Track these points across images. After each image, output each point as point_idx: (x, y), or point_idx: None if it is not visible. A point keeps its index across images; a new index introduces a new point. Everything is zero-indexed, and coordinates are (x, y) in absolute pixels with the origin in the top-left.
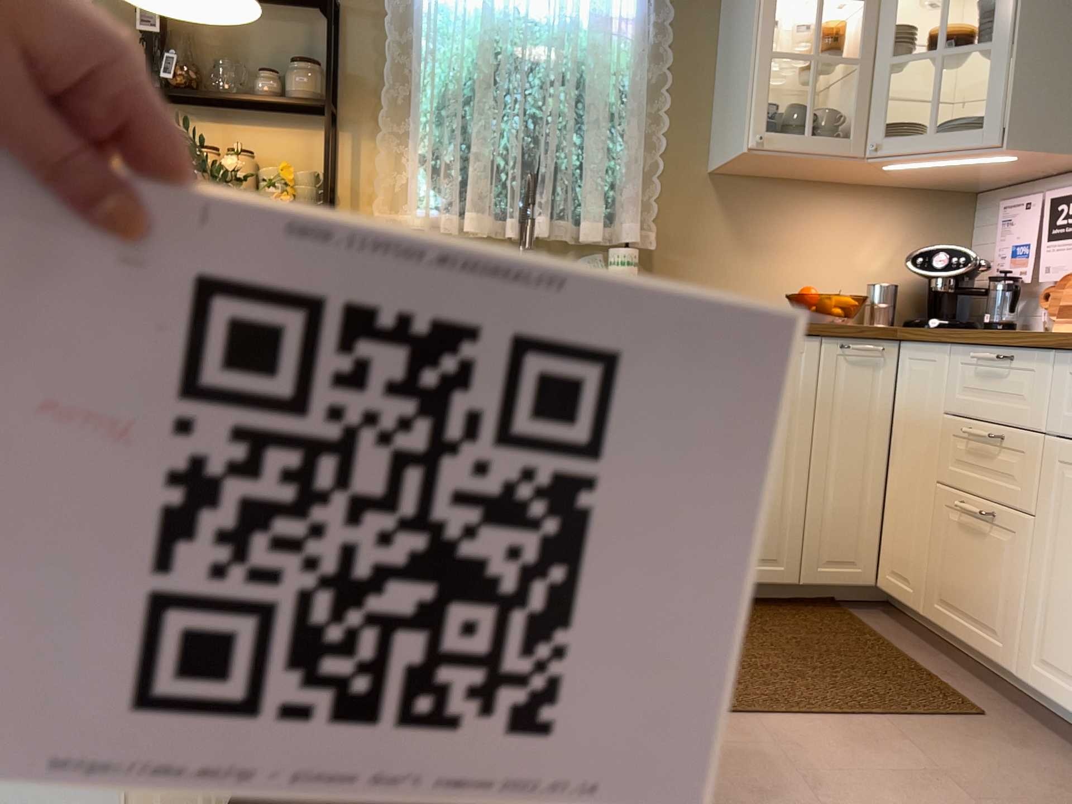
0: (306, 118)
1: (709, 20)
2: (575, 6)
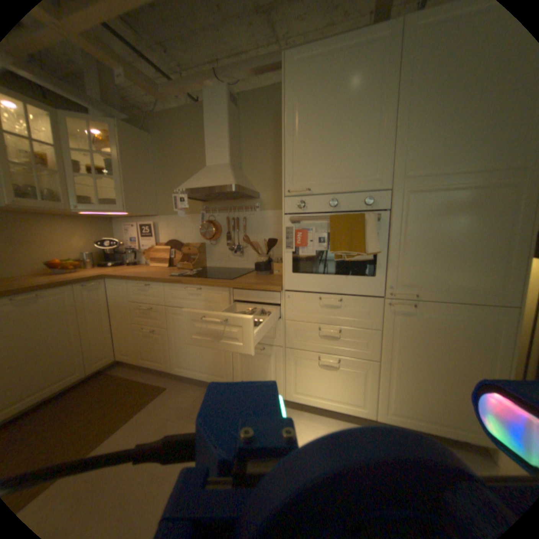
0: None
1: None
2: None
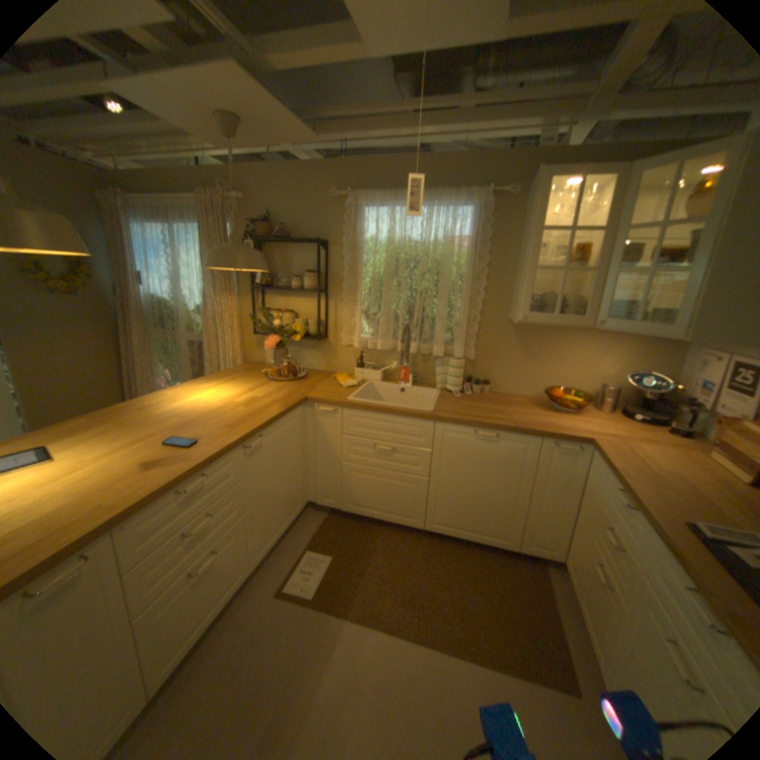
0: (315, 294)
1: (516, 233)
2: (438, 232)
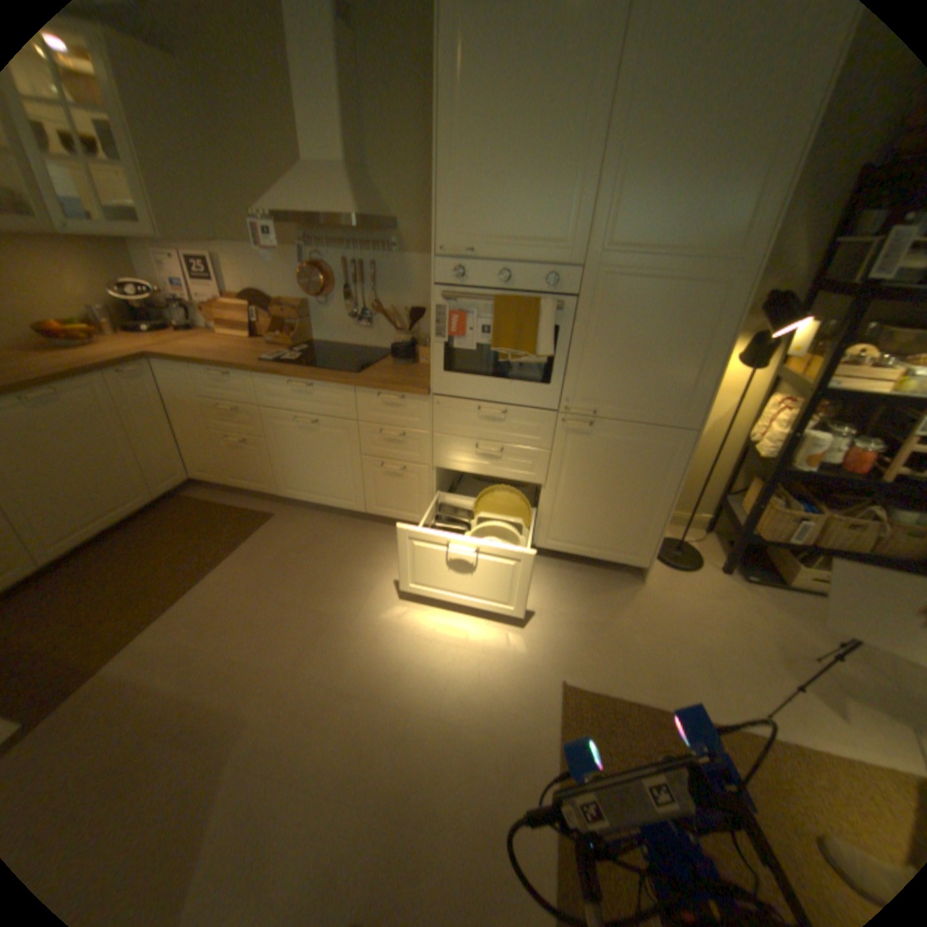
0: None
1: None
2: None
